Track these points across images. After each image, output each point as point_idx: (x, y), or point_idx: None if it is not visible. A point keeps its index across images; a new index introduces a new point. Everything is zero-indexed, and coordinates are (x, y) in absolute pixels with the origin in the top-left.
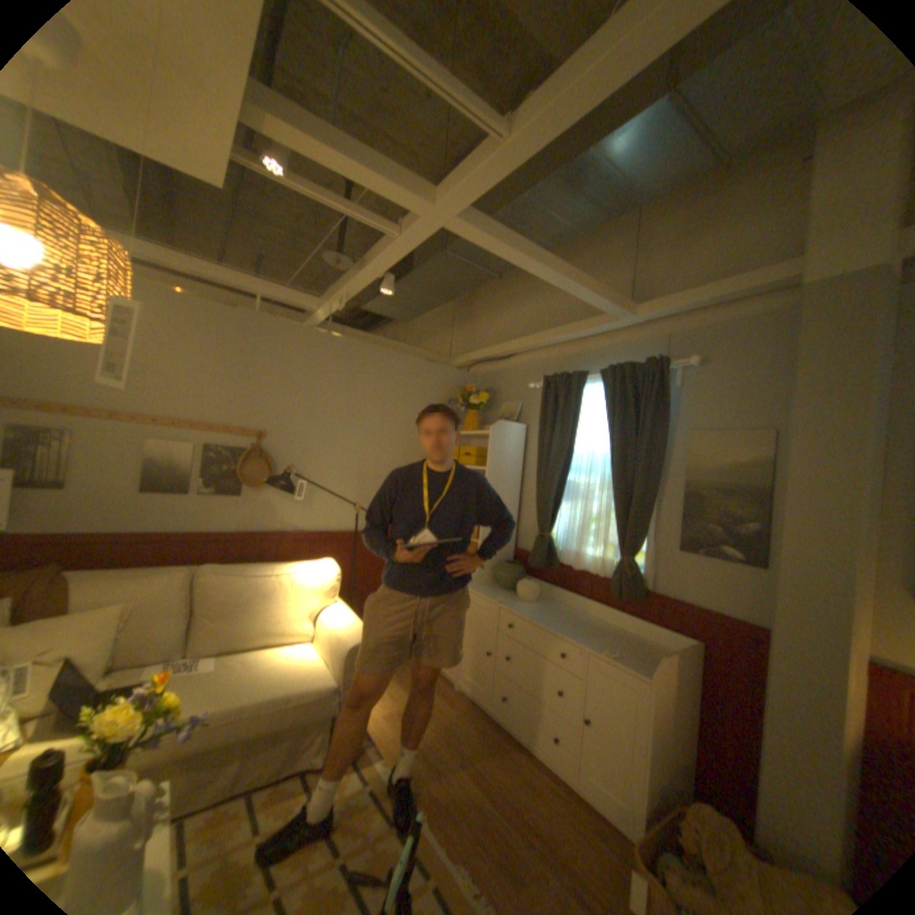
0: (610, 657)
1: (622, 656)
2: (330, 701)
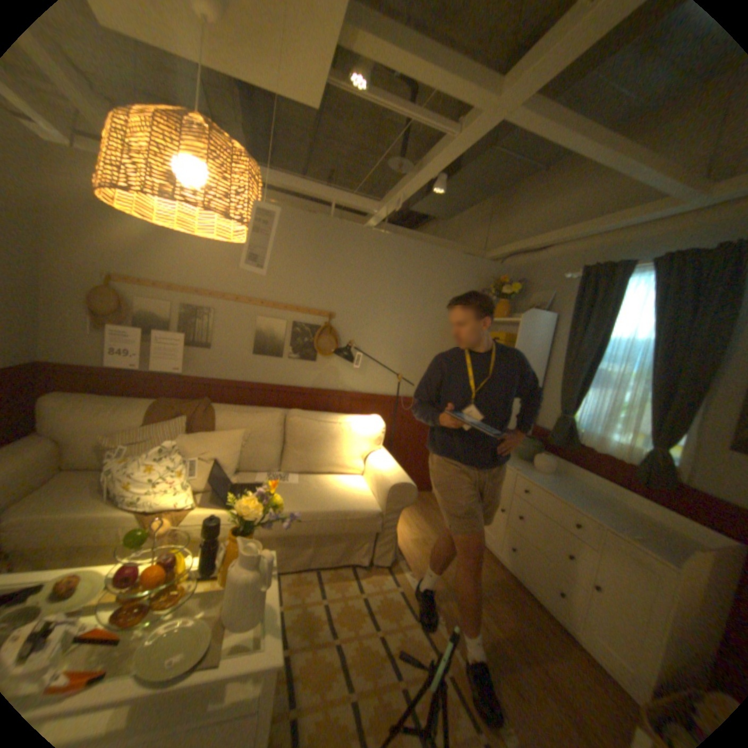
0: (632, 538)
1: (645, 539)
2: (376, 521)
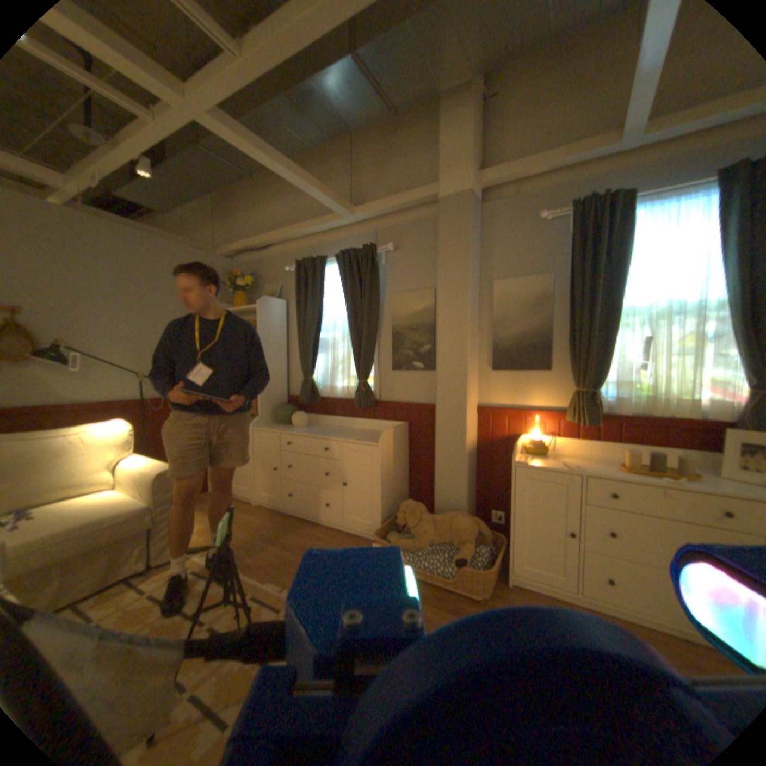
0: (354, 439)
1: (361, 437)
2: (142, 516)
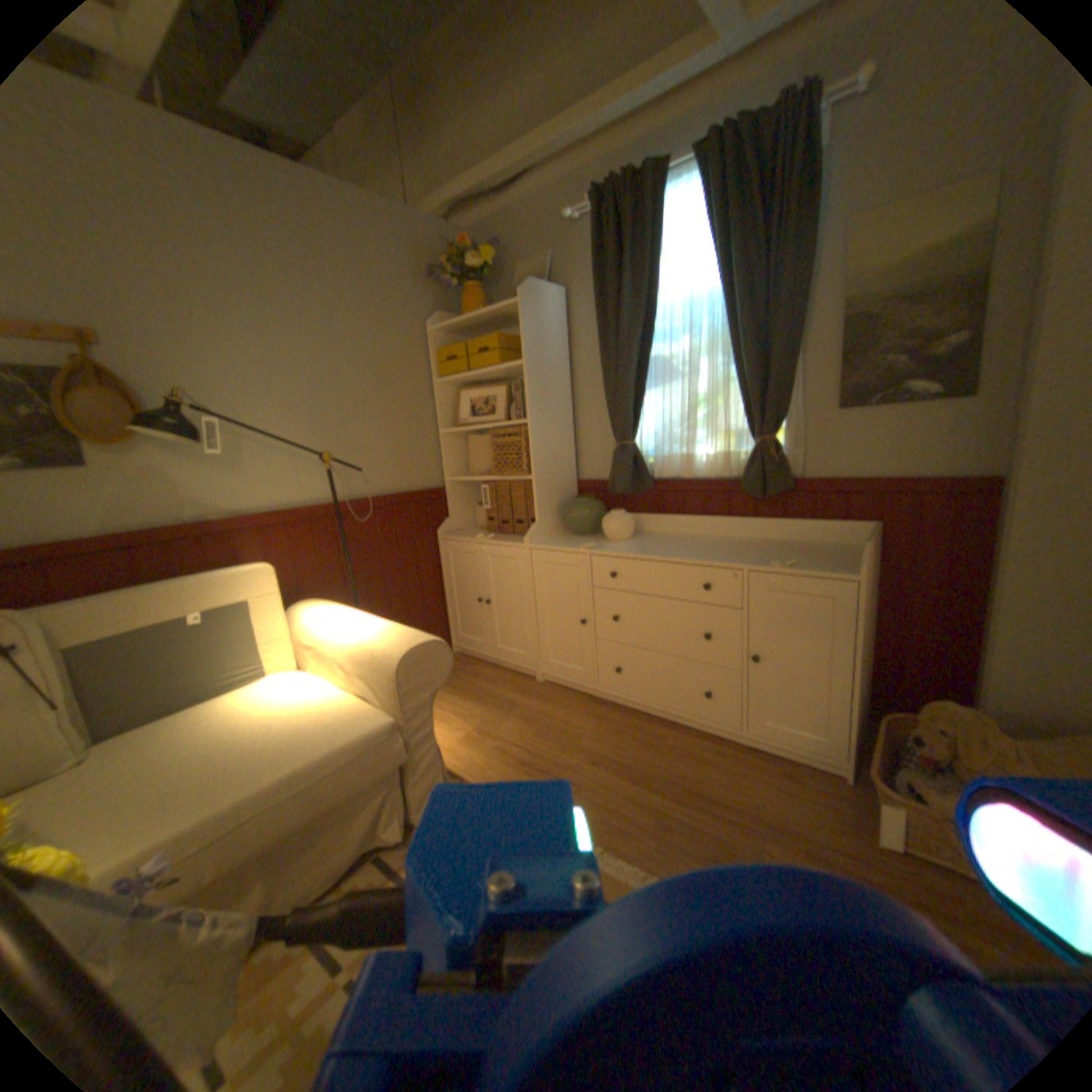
0: (784, 565)
1: (795, 560)
2: (390, 741)
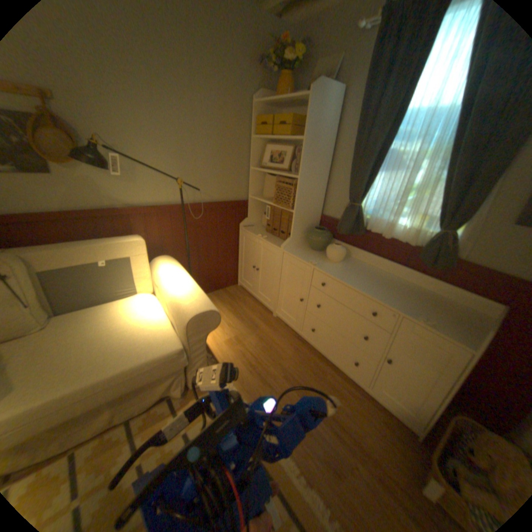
0: (427, 322)
1: (437, 320)
2: (179, 357)
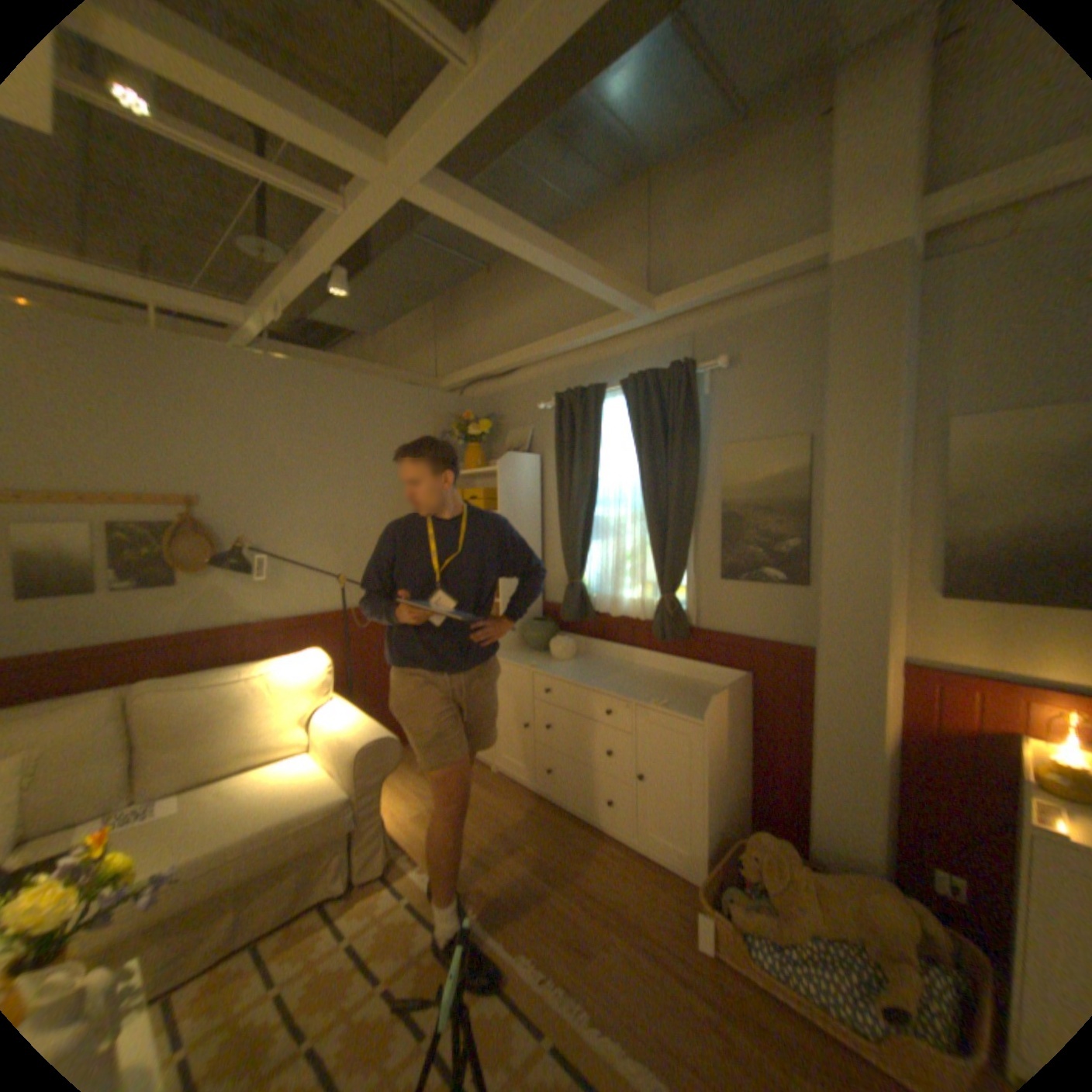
0: (658, 705)
1: (670, 701)
2: (341, 816)
